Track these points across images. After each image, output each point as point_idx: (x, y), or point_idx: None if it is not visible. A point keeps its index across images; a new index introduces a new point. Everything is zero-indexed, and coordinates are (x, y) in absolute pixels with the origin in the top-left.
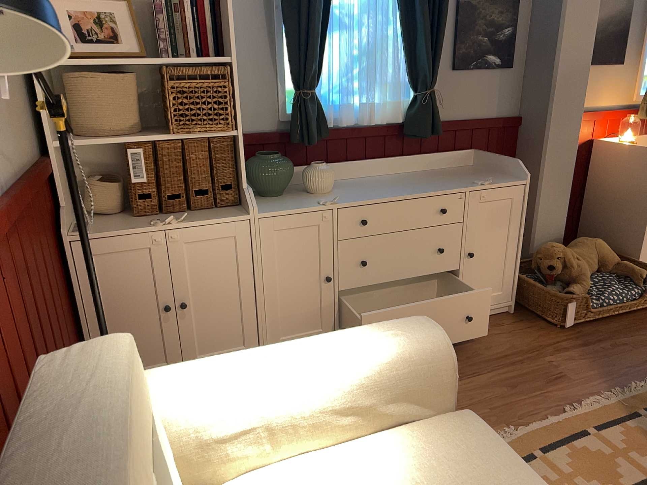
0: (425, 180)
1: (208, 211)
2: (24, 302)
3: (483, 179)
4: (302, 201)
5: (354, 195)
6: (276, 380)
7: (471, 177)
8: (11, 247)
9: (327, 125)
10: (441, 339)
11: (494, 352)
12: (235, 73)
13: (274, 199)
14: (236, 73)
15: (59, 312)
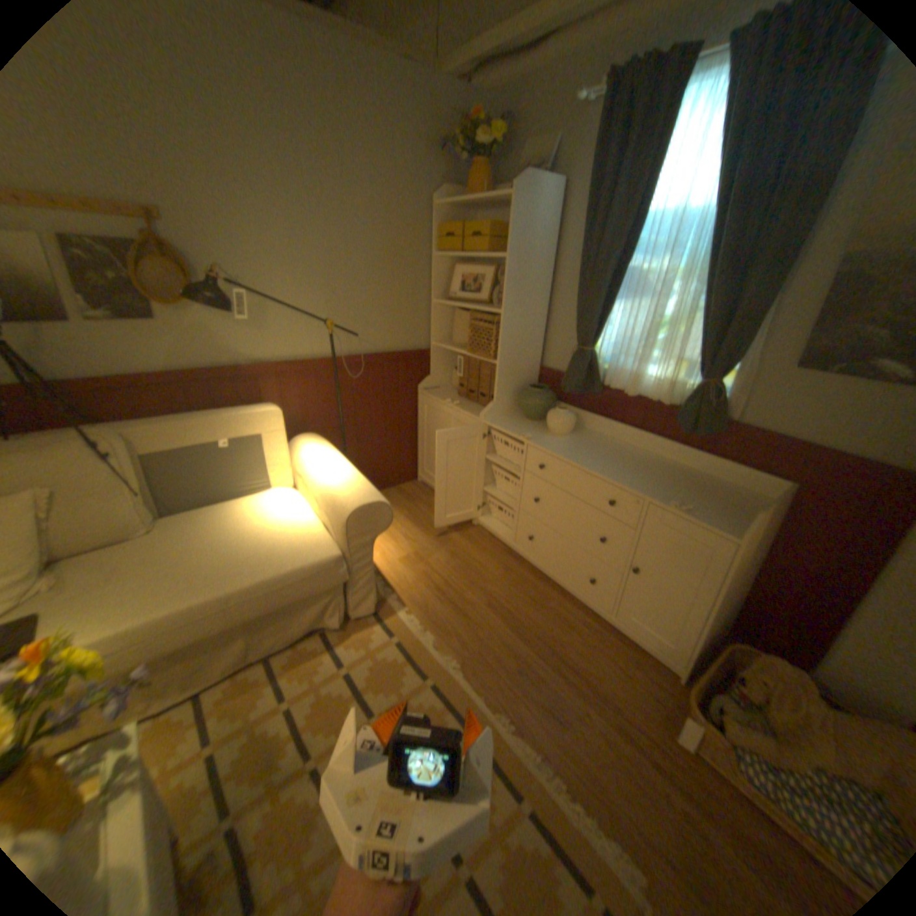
0: (655, 472)
1: (481, 408)
2: (344, 399)
3: (696, 505)
4: (524, 429)
5: (560, 444)
6: (316, 466)
7: (709, 500)
8: (343, 376)
9: (602, 382)
10: (354, 506)
11: (578, 660)
12: (509, 321)
13: (522, 420)
14: (503, 321)
15: (393, 419)
